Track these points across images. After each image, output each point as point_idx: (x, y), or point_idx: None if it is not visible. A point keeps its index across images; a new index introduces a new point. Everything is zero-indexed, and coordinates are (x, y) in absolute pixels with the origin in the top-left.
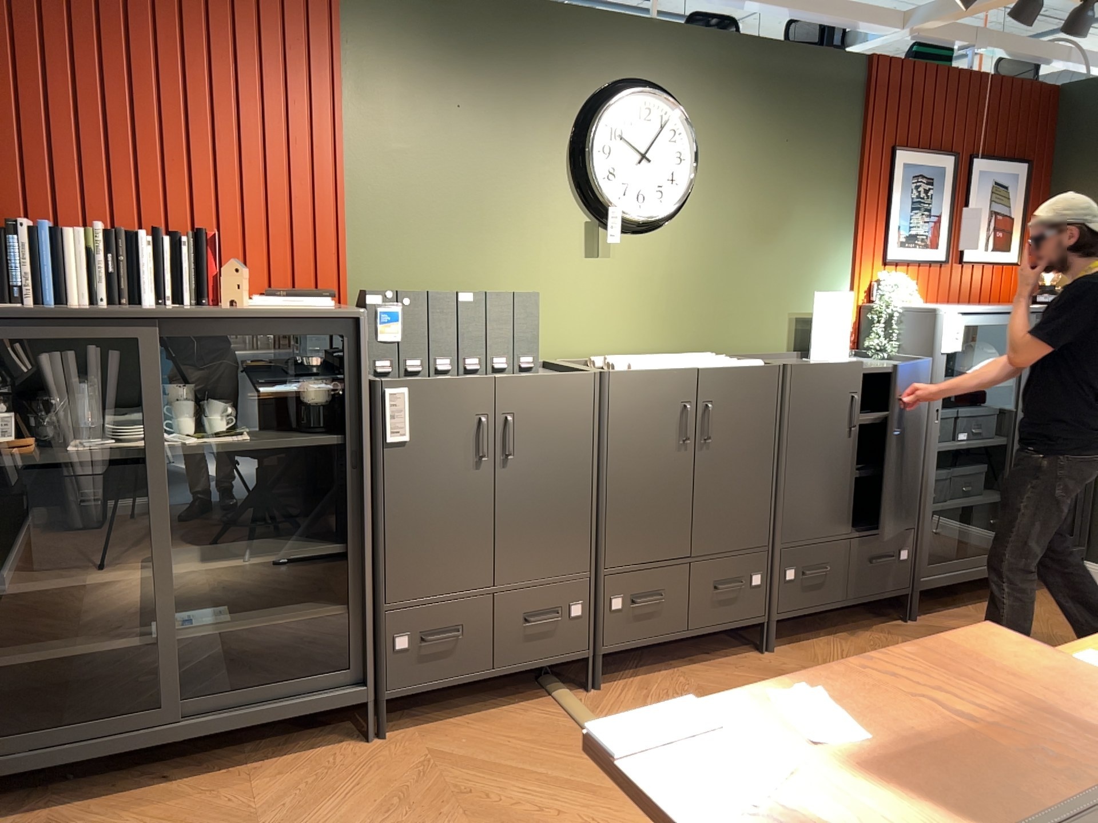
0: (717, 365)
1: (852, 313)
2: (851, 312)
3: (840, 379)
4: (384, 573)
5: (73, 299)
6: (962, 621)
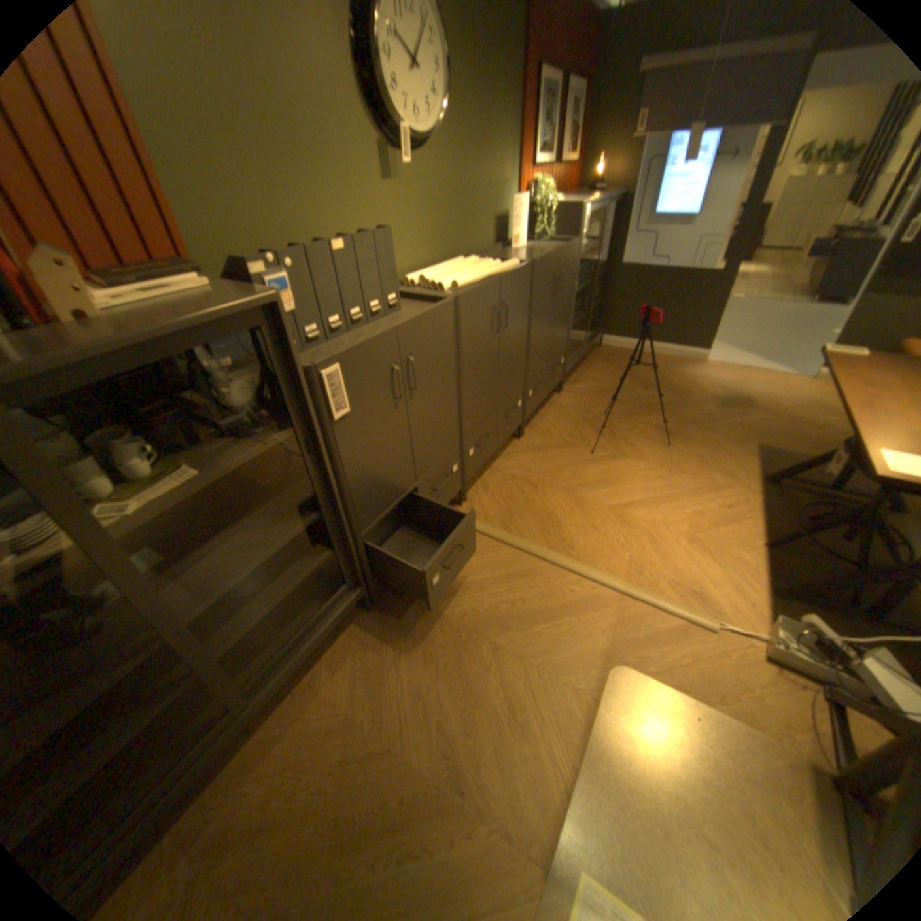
0: (498, 270)
1: (527, 210)
2: (527, 209)
3: (551, 265)
4: (357, 516)
5: None
6: (578, 385)
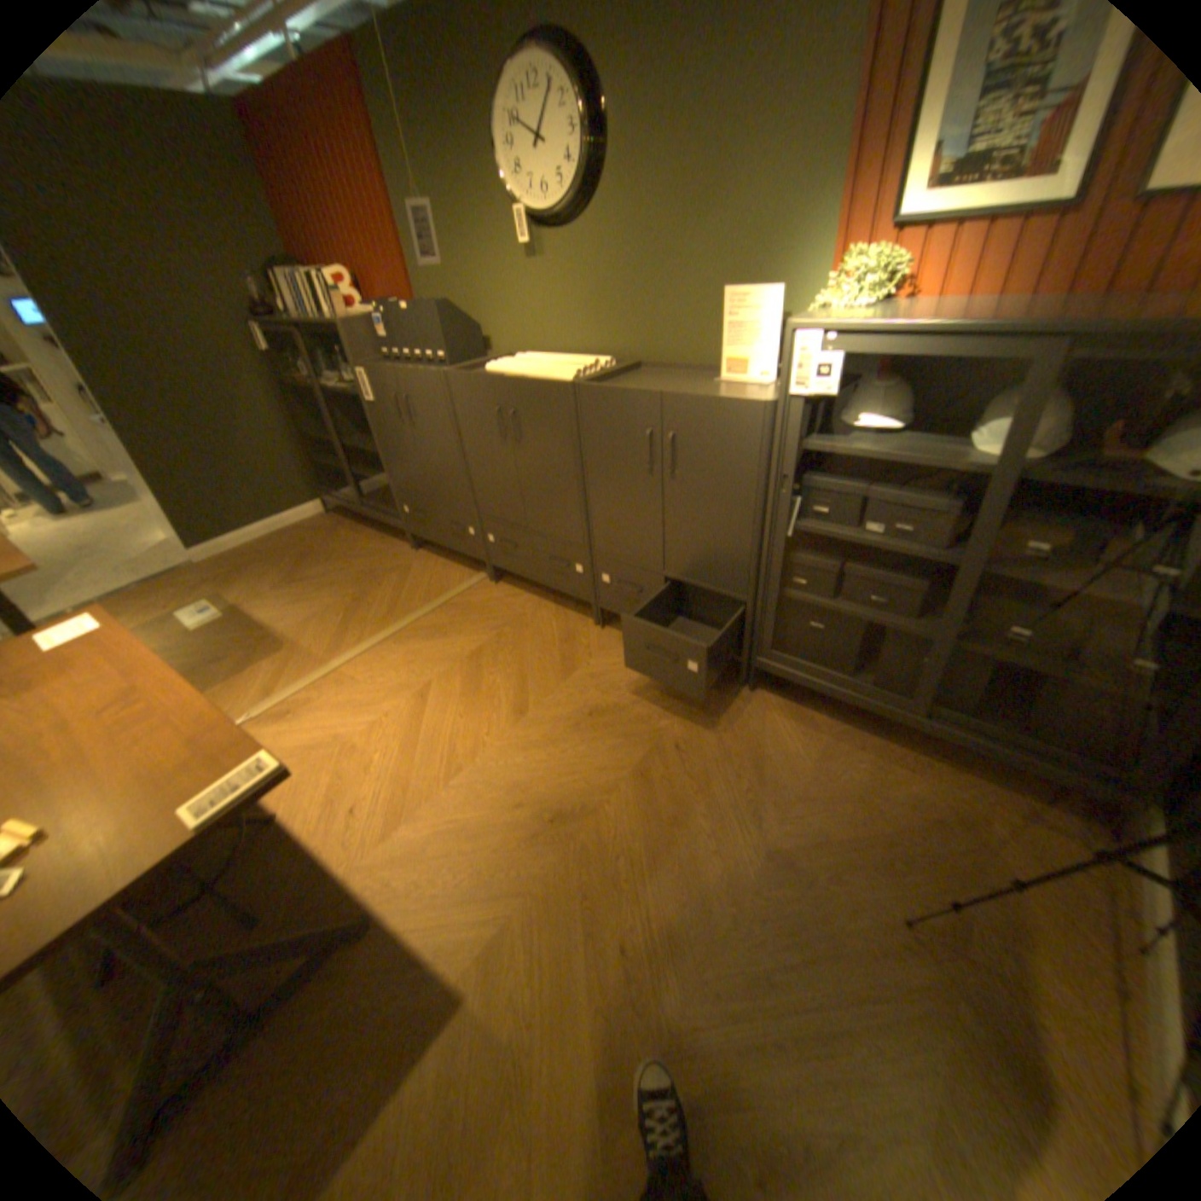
0: (536, 375)
1: (782, 317)
2: (779, 316)
3: (632, 408)
4: (390, 471)
5: (308, 310)
6: (790, 723)
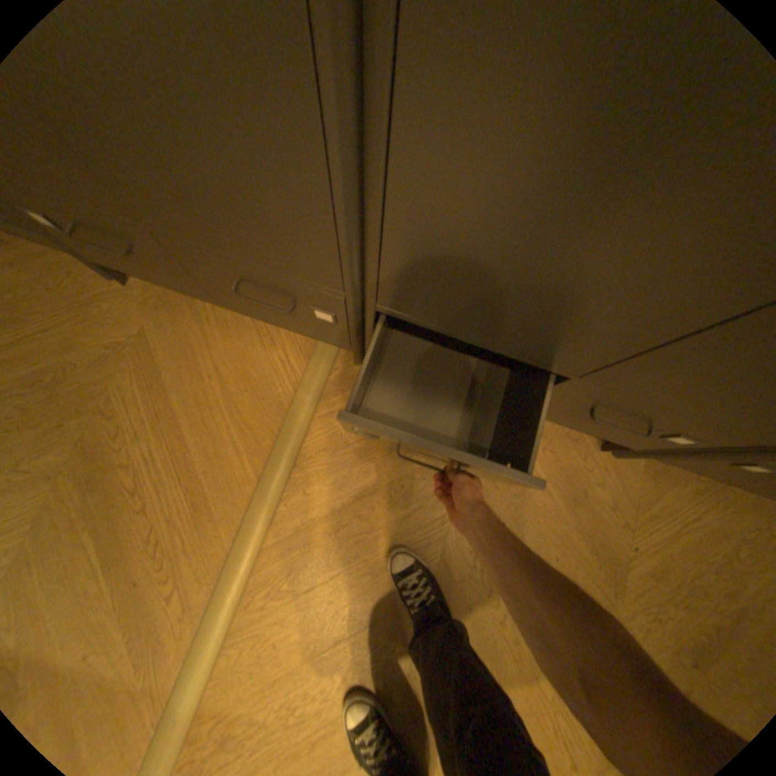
0: None
1: None
2: None
3: None
4: None
5: None
6: None
